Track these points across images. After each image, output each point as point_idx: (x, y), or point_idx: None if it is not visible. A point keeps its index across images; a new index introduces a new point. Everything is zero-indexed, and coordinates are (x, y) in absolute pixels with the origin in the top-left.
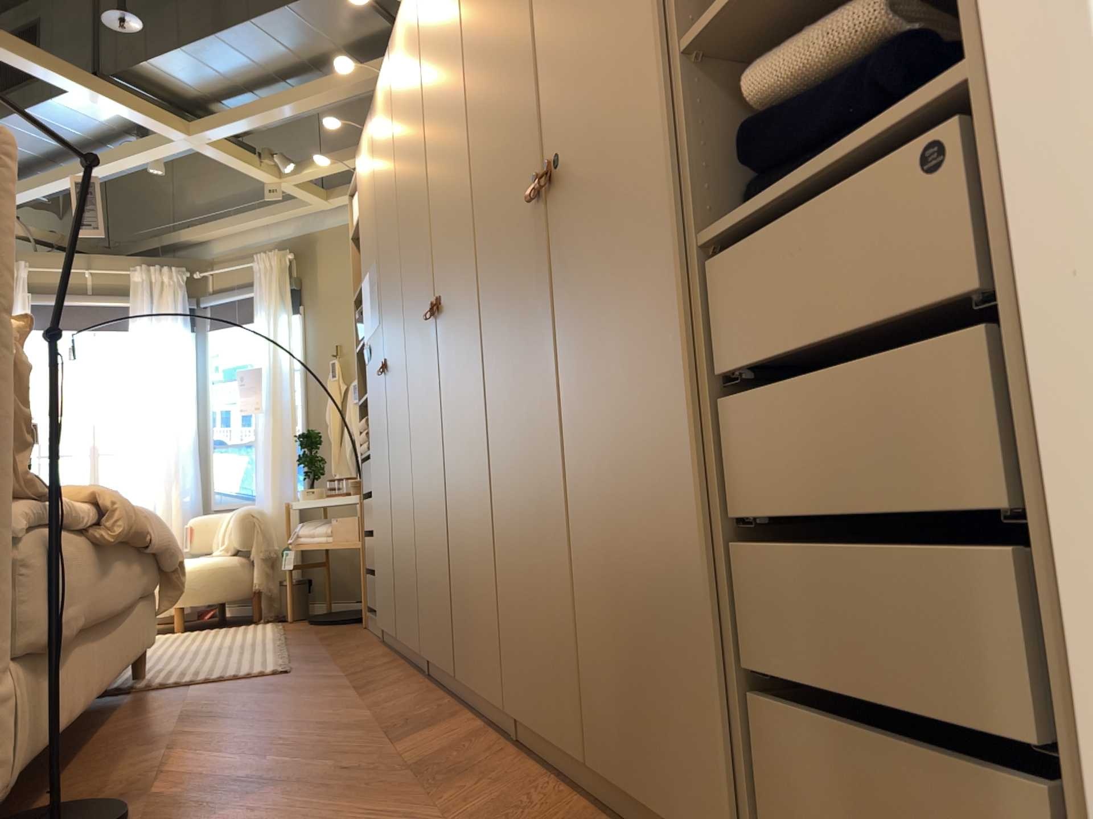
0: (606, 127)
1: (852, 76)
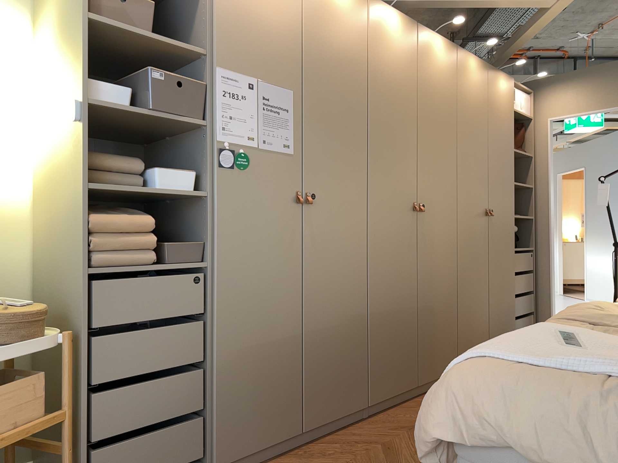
0: (506, 215)
1: (518, 234)
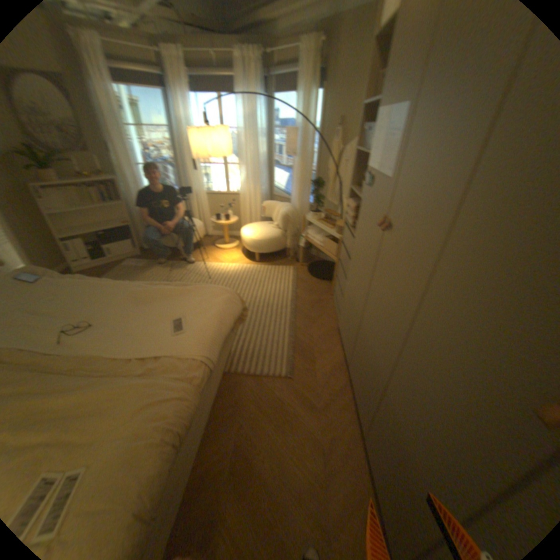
0: None
1: None
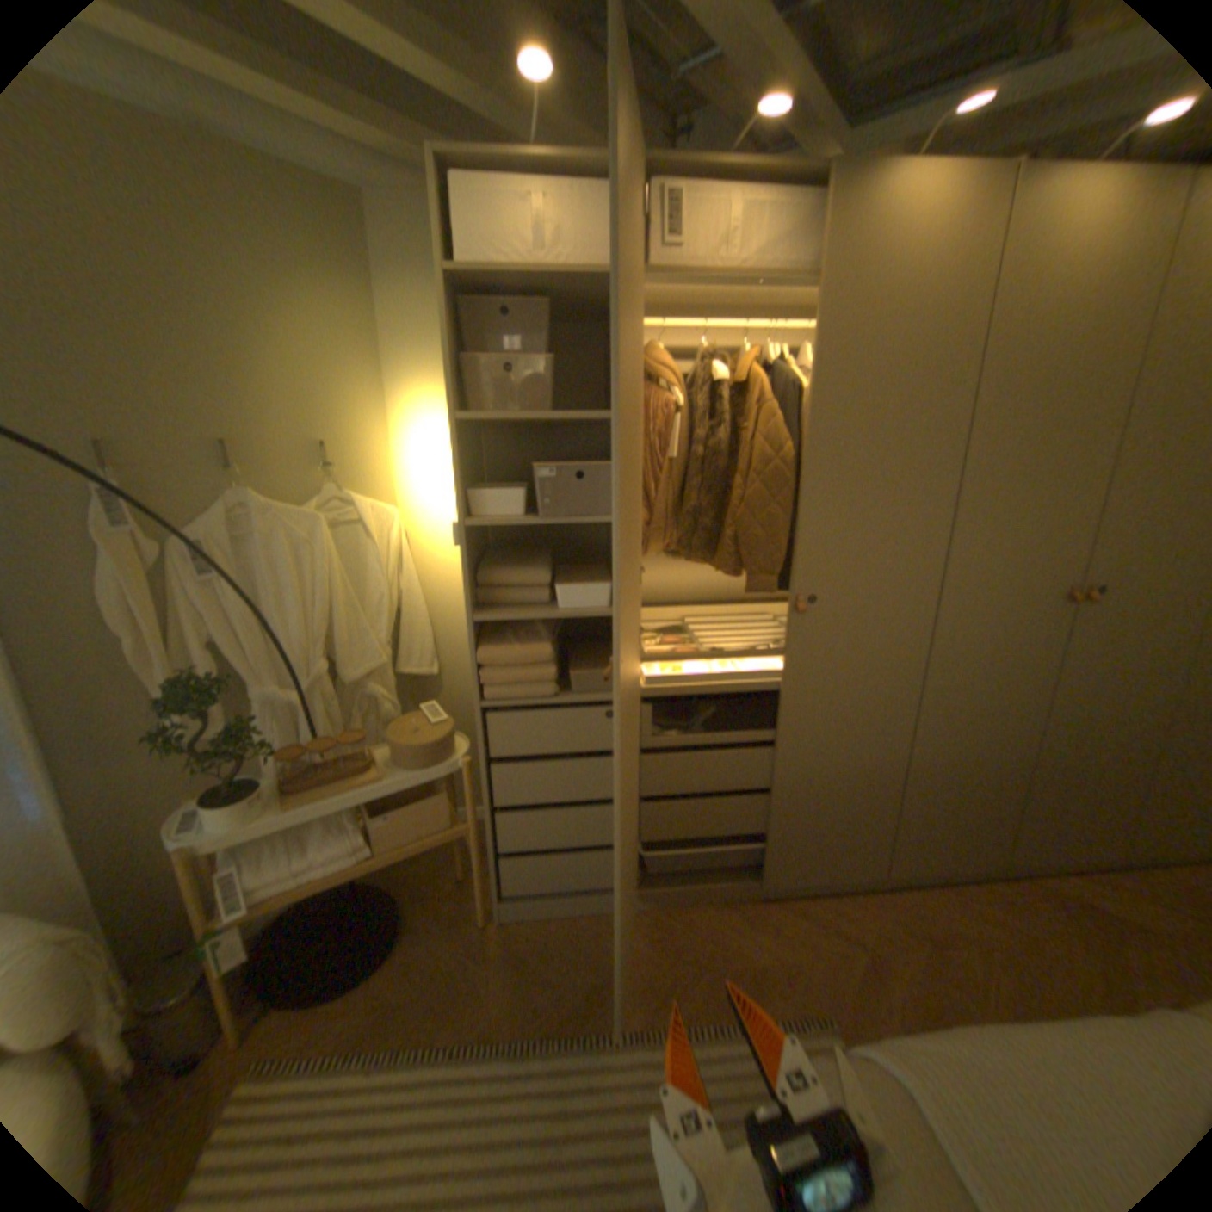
0: None
1: None
